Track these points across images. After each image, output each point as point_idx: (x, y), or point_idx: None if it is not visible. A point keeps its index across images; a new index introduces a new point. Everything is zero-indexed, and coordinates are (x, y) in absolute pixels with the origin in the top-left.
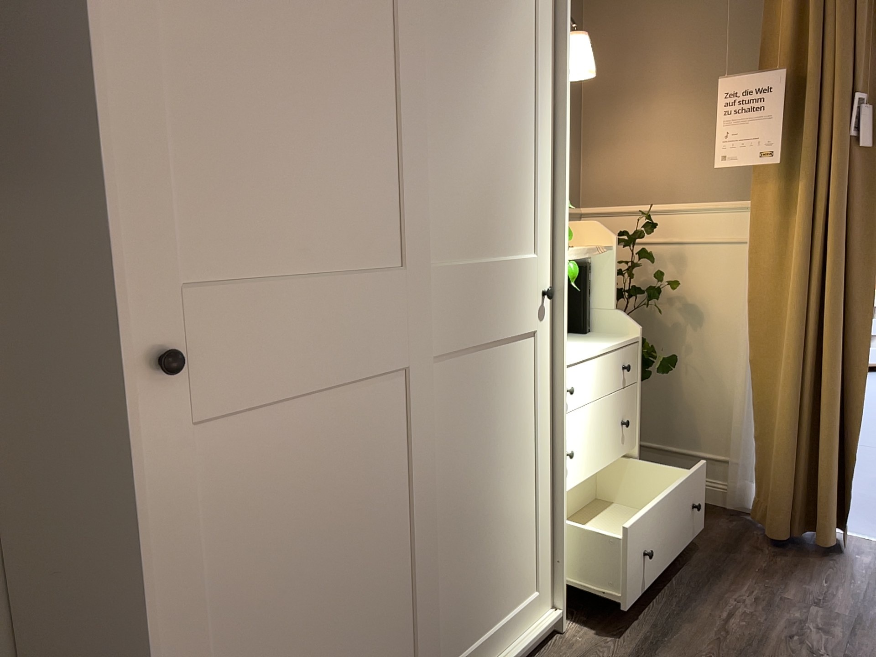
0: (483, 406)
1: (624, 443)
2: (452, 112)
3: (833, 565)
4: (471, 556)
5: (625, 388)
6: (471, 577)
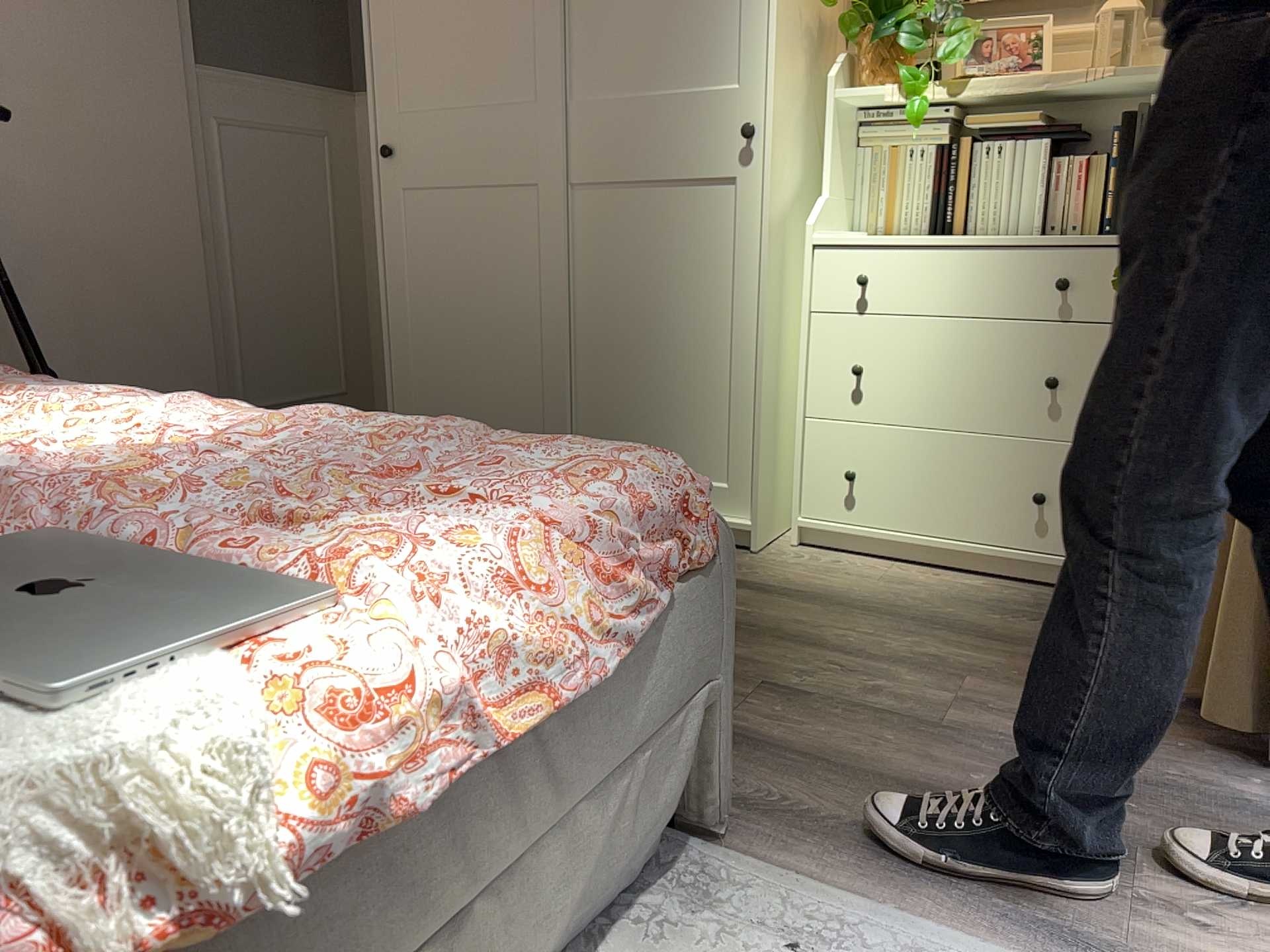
0: (644, 244)
1: (1056, 420)
2: None
3: (1176, 756)
4: (623, 384)
5: (1067, 324)
6: (623, 404)
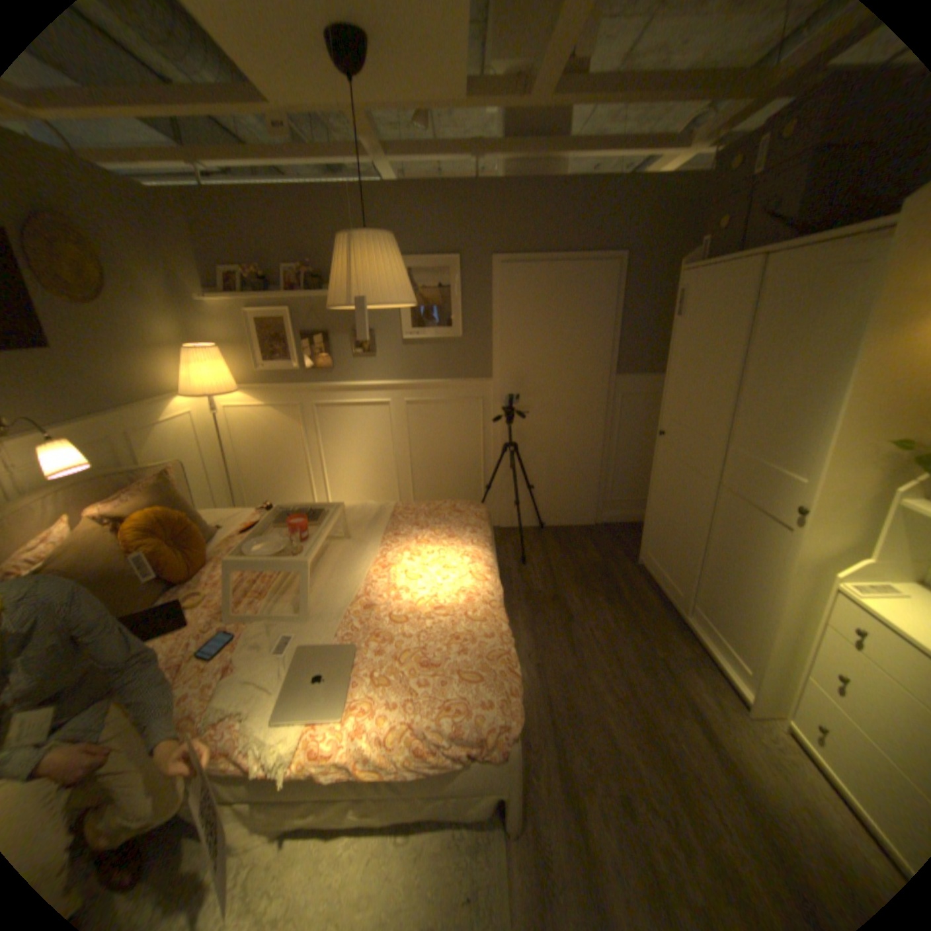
0: (745, 533)
1: None
2: (762, 383)
3: None
4: (722, 590)
5: None
6: (720, 598)
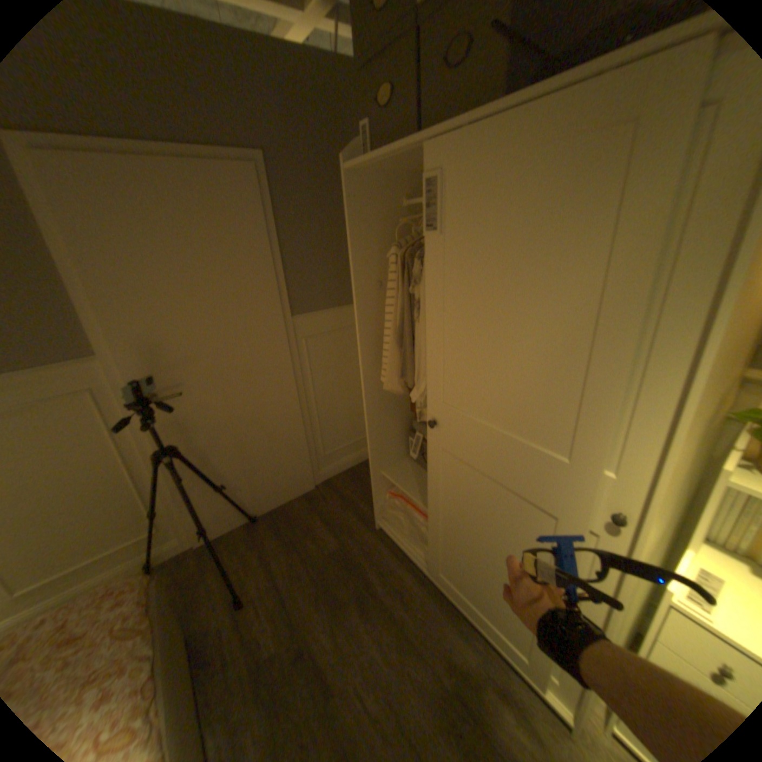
0: (513, 520)
1: None
2: (503, 328)
3: None
4: (491, 577)
5: None
6: (490, 585)
